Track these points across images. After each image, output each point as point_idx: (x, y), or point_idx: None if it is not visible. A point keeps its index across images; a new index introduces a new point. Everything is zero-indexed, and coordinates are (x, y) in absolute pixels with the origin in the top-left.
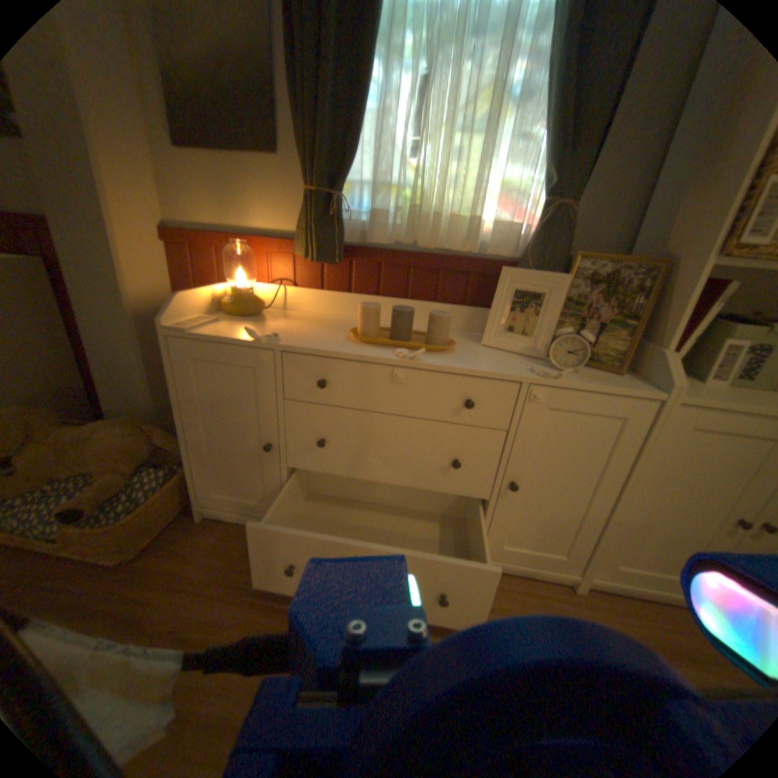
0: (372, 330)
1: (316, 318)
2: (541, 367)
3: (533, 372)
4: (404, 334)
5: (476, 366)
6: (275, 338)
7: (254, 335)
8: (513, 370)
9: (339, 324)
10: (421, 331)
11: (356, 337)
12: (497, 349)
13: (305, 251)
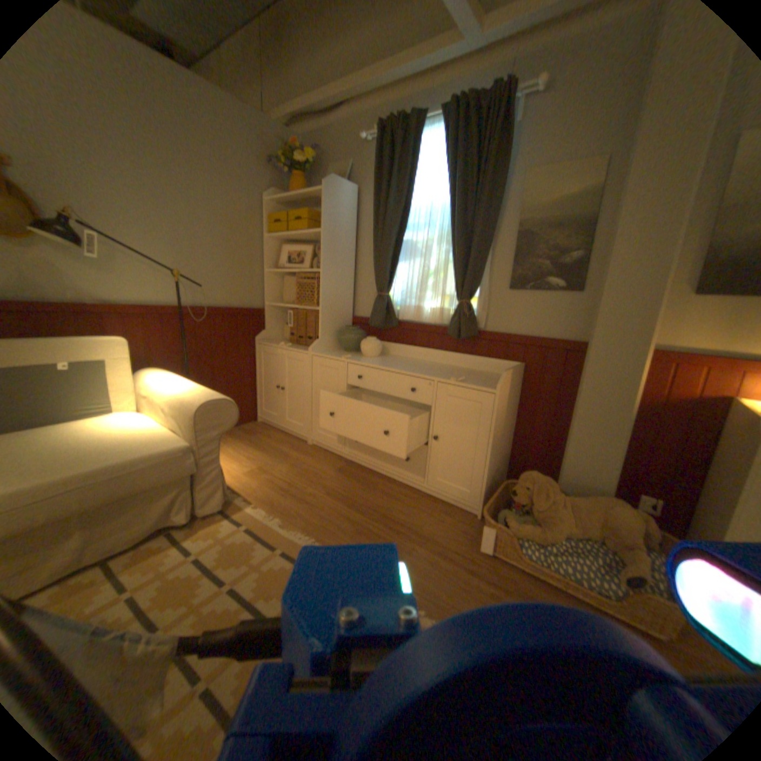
0: None
1: None
2: None
3: None
4: None
5: None
6: None
7: None
8: None
9: None
10: None
11: None
12: None
13: None
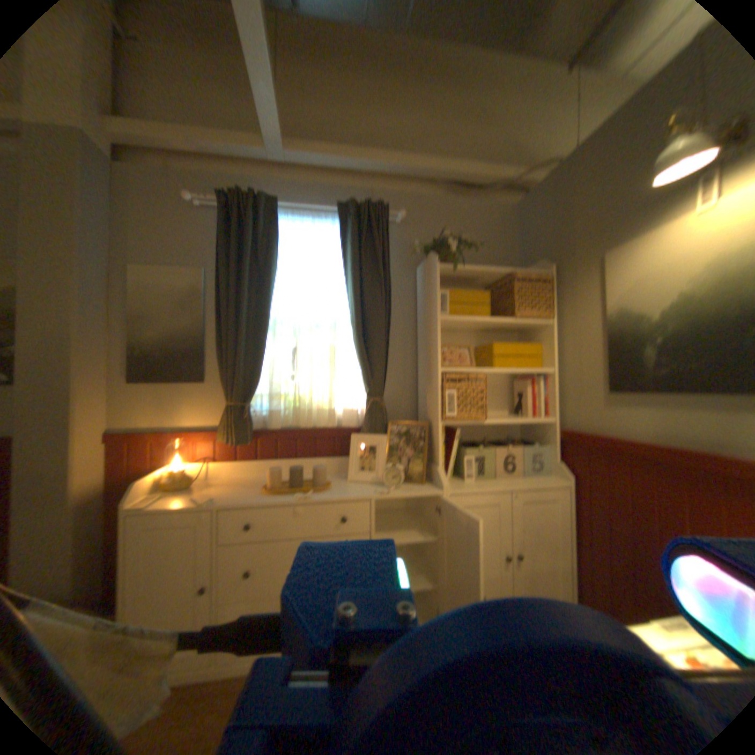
0: (275, 486)
1: (232, 484)
2: (380, 489)
3: (375, 493)
4: (297, 485)
5: (342, 496)
6: (210, 503)
7: (193, 504)
8: (364, 495)
9: (250, 485)
10: (308, 480)
11: (265, 492)
12: (356, 483)
13: (225, 441)
